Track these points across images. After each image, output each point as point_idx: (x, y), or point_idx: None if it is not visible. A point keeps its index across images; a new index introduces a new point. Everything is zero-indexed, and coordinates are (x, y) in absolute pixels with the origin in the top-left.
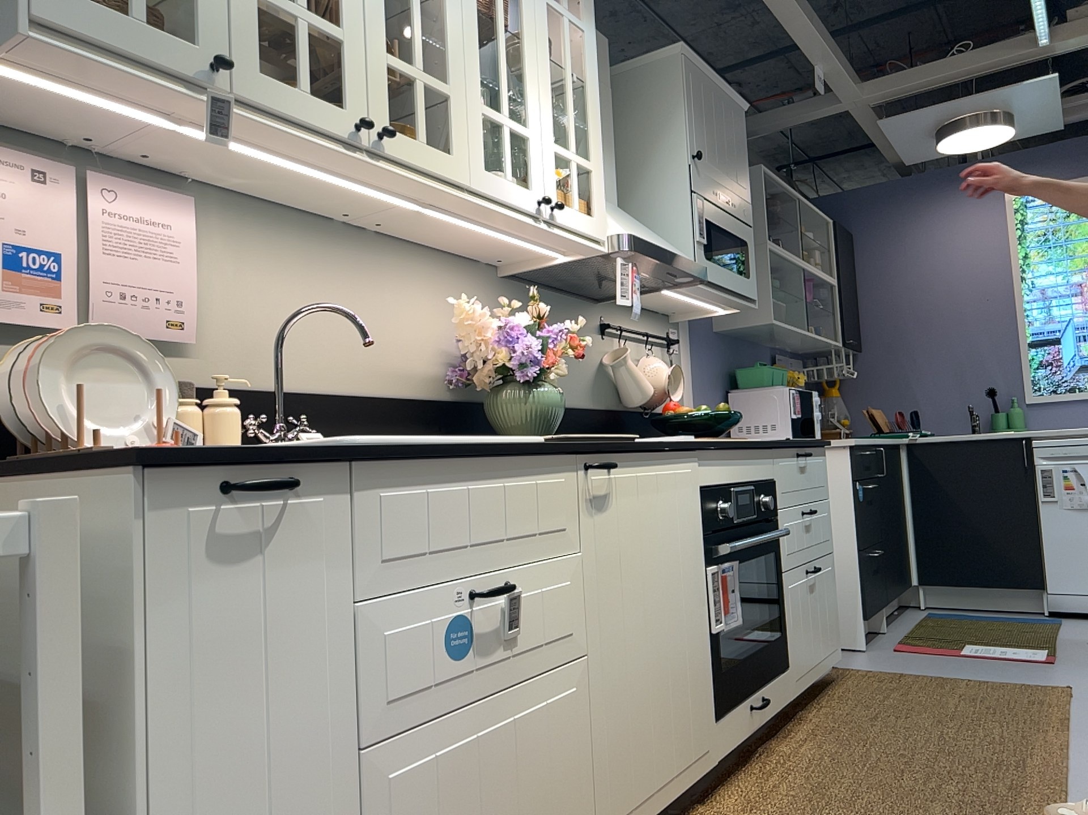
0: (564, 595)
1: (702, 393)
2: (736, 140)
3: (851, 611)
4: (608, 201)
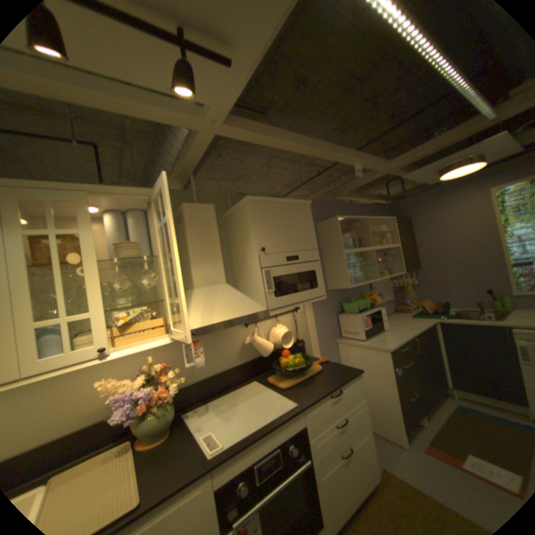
0: None
1: (319, 322)
2: (300, 223)
3: (399, 430)
4: (214, 285)
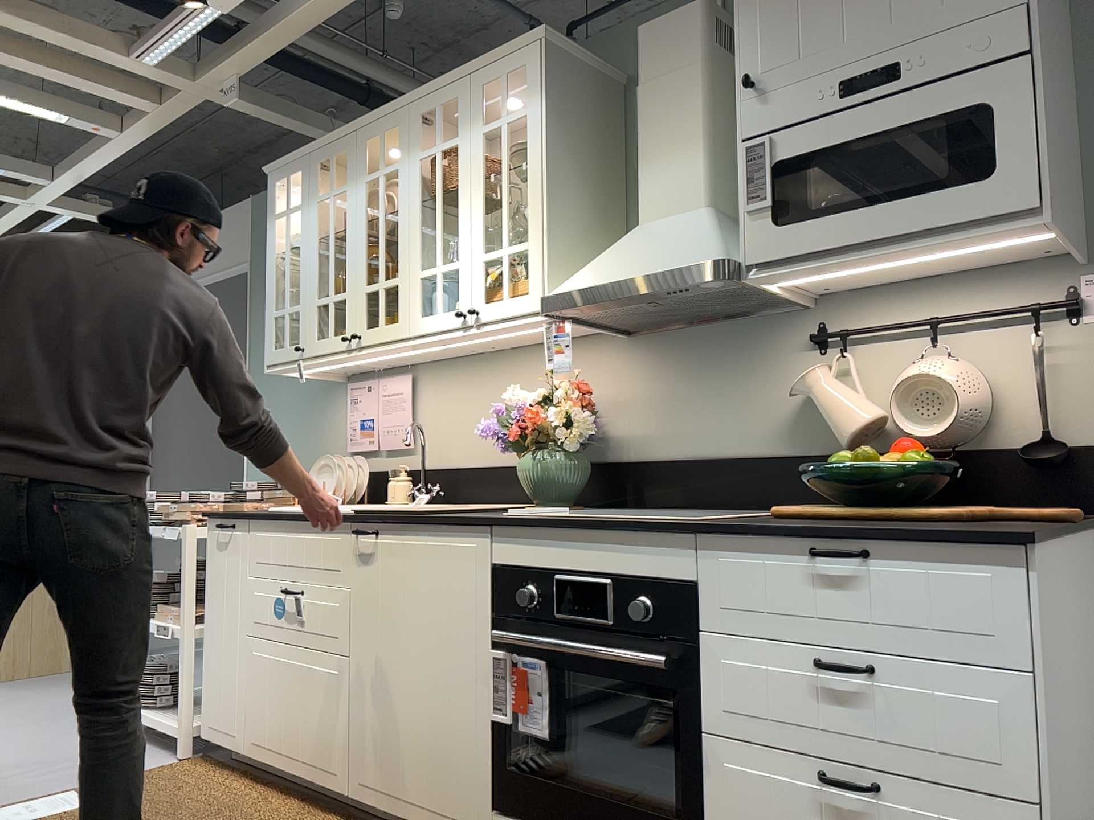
0: (334, 611)
1: None
2: None
3: None
4: (674, 215)
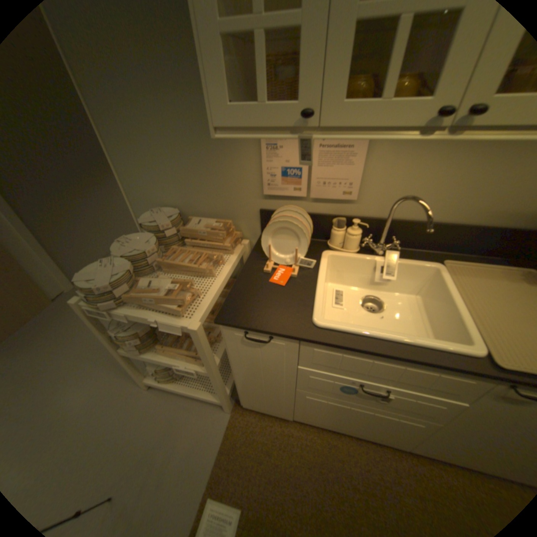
0: (440, 410)
1: None
2: None
3: None
4: None
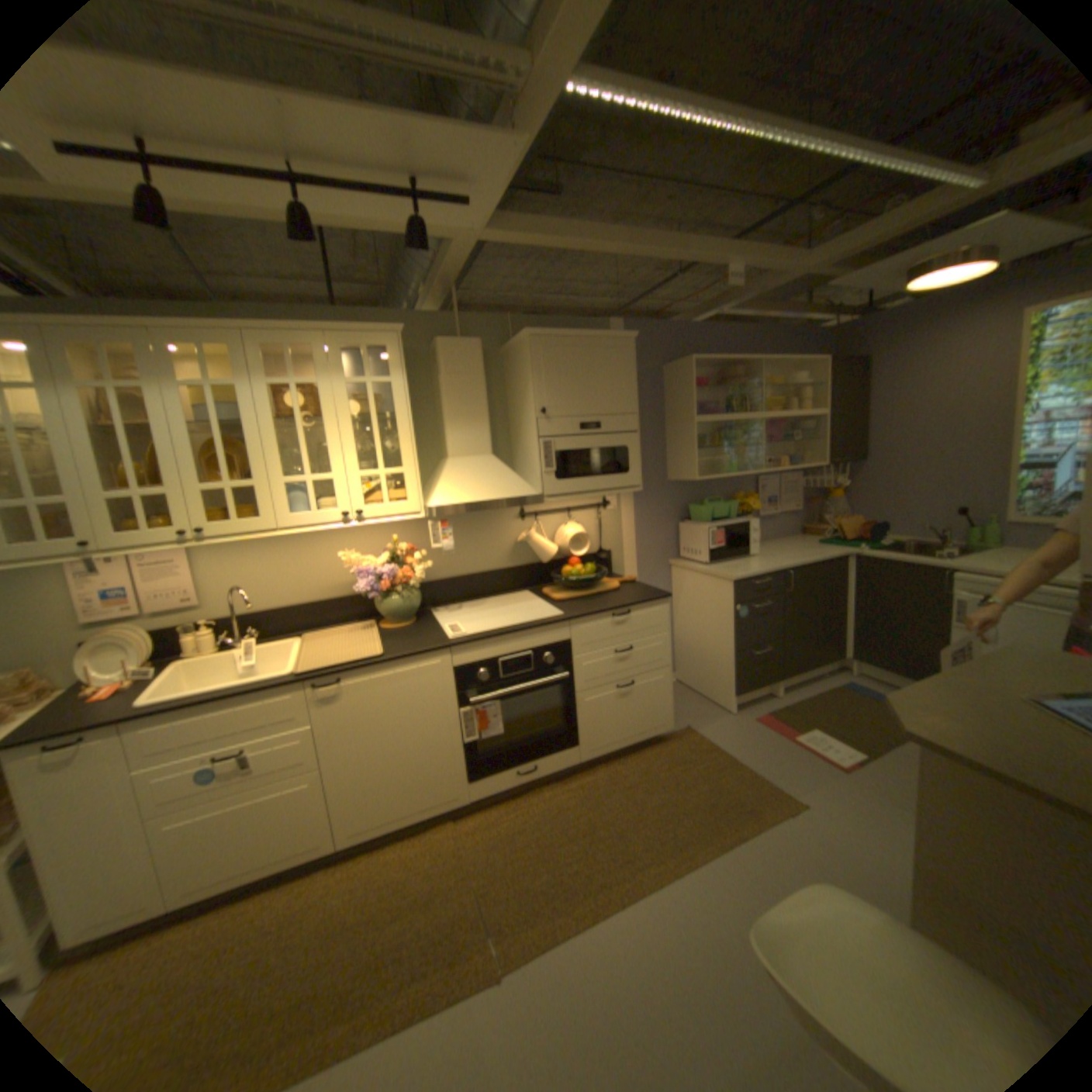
0: (297, 747)
1: (643, 529)
2: (611, 372)
3: (729, 689)
4: (476, 457)
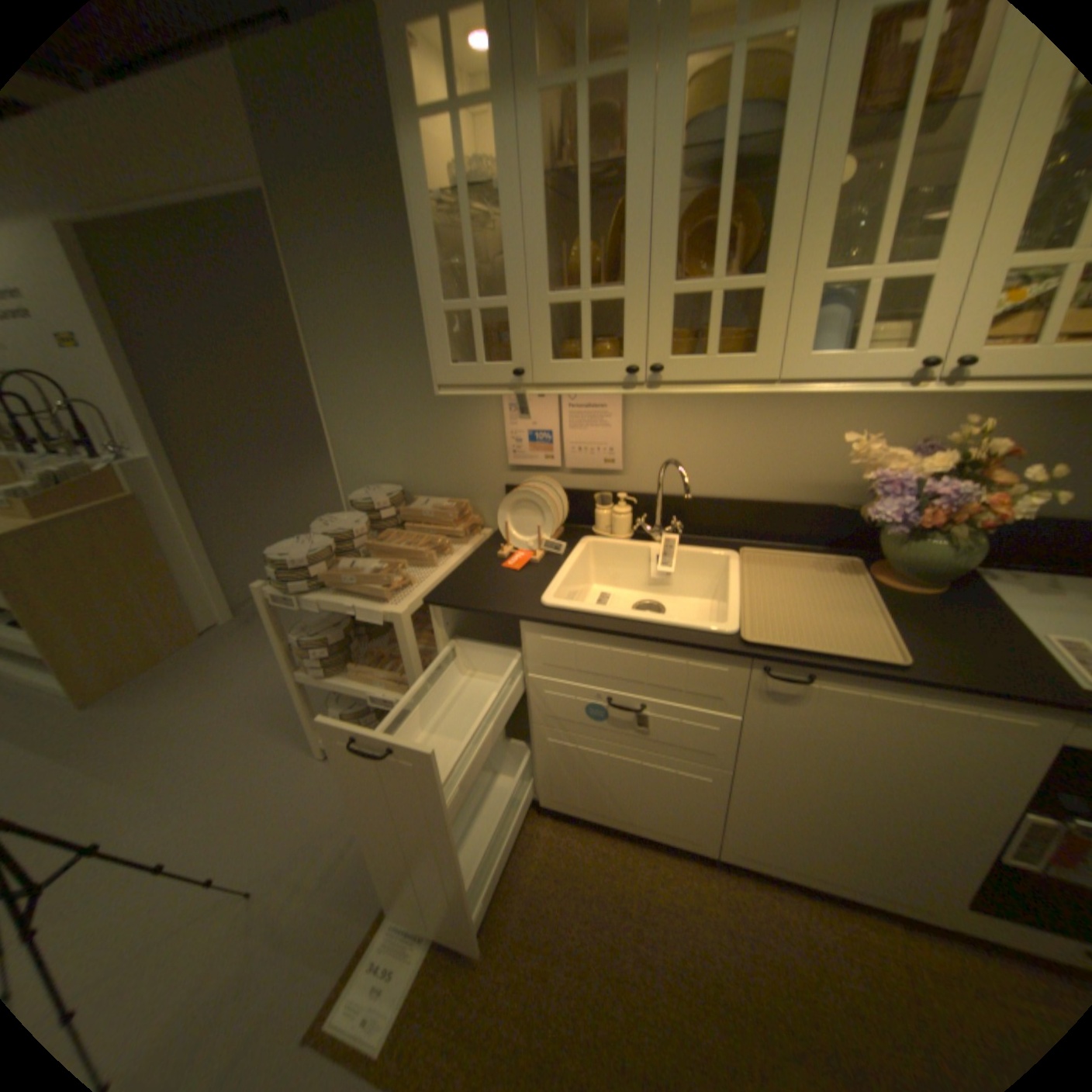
0: (712, 734)
1: None
2: None
3: None
4: None
